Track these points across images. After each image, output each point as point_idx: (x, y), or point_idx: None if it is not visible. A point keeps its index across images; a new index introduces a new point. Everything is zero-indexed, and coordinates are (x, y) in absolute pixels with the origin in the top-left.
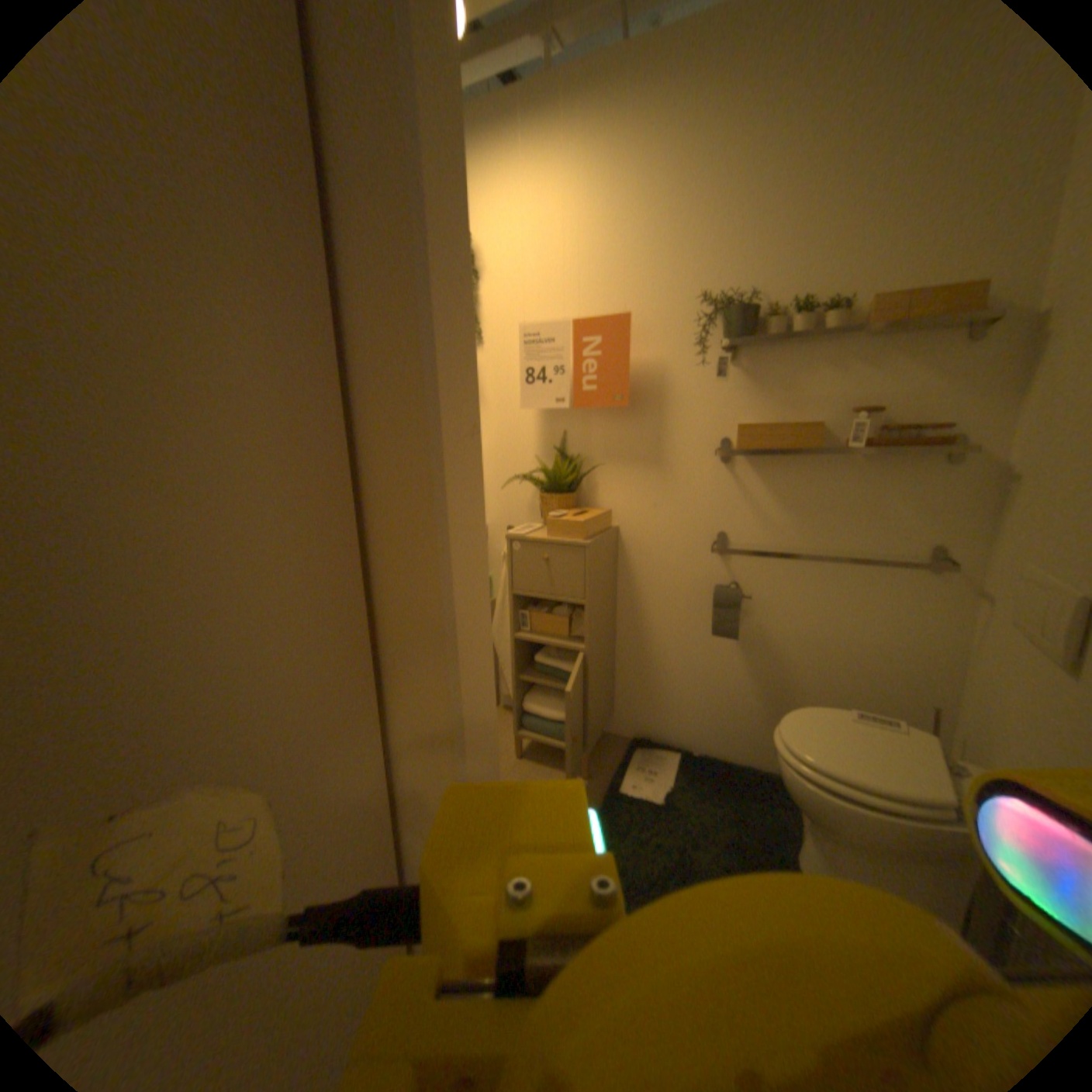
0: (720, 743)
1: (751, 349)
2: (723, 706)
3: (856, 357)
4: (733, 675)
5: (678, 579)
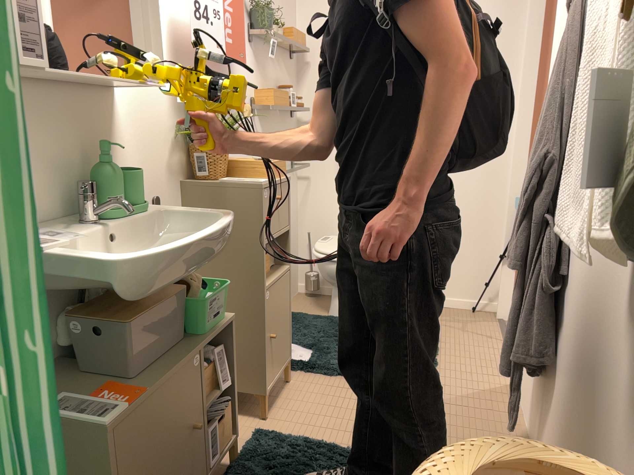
0: None
1: (254, 42)
2: None
3: (275, 60)
4: None
5: None
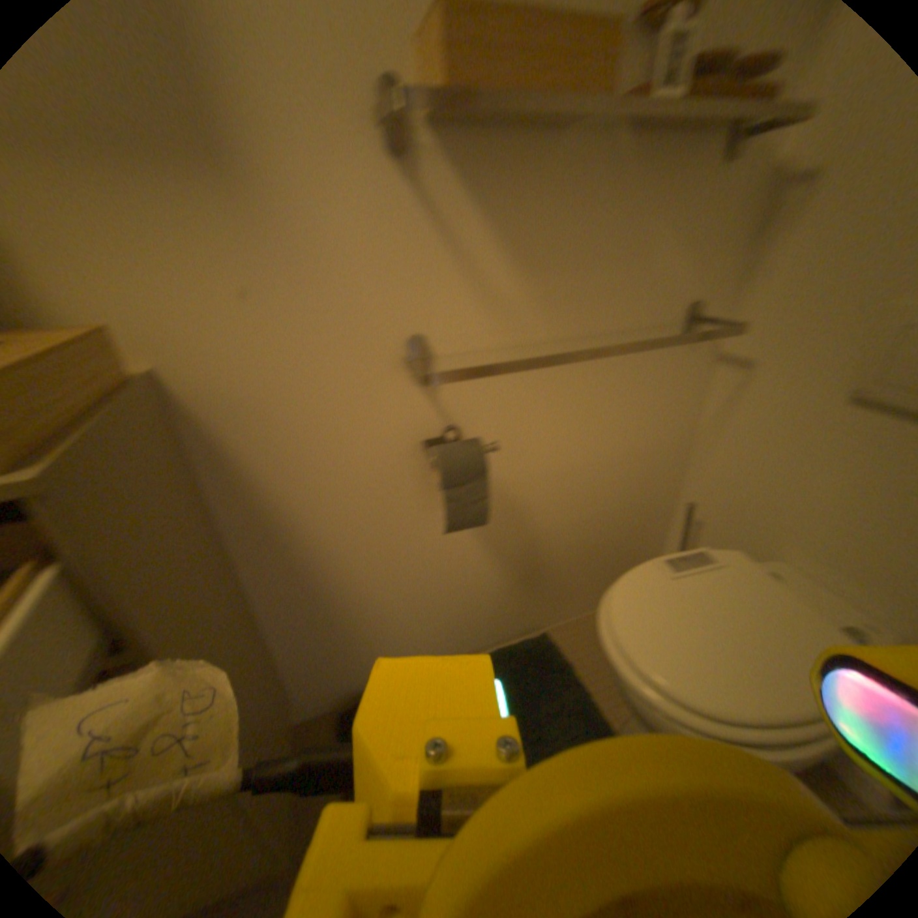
0: (462, 643)
1: None
2: (460, 603)
3: None
4: (468, 560)
5: (352, 452)
